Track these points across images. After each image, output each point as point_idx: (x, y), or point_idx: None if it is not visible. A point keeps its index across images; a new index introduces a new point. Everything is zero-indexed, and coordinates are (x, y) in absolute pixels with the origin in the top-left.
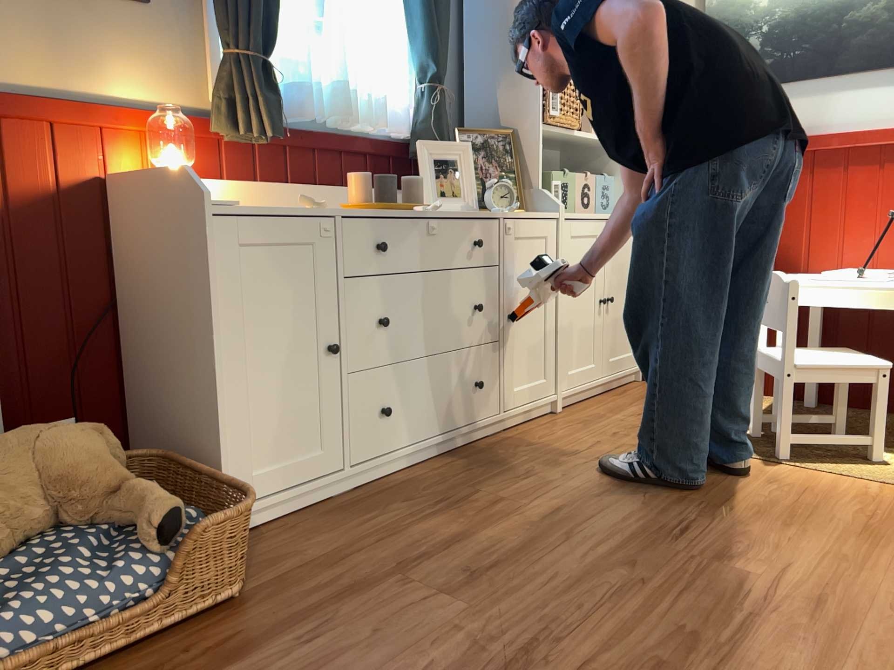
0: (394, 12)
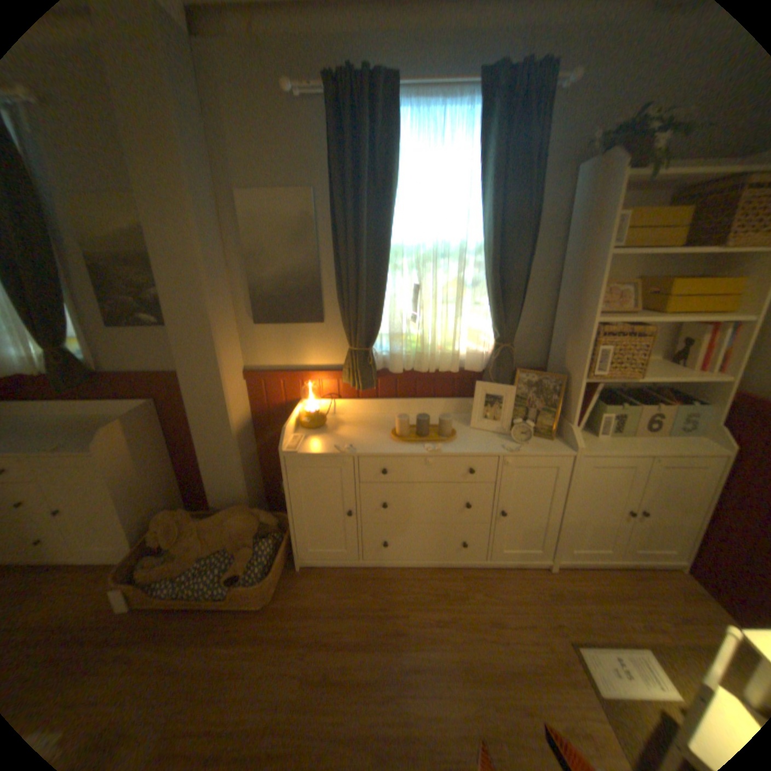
0: (481, 293)
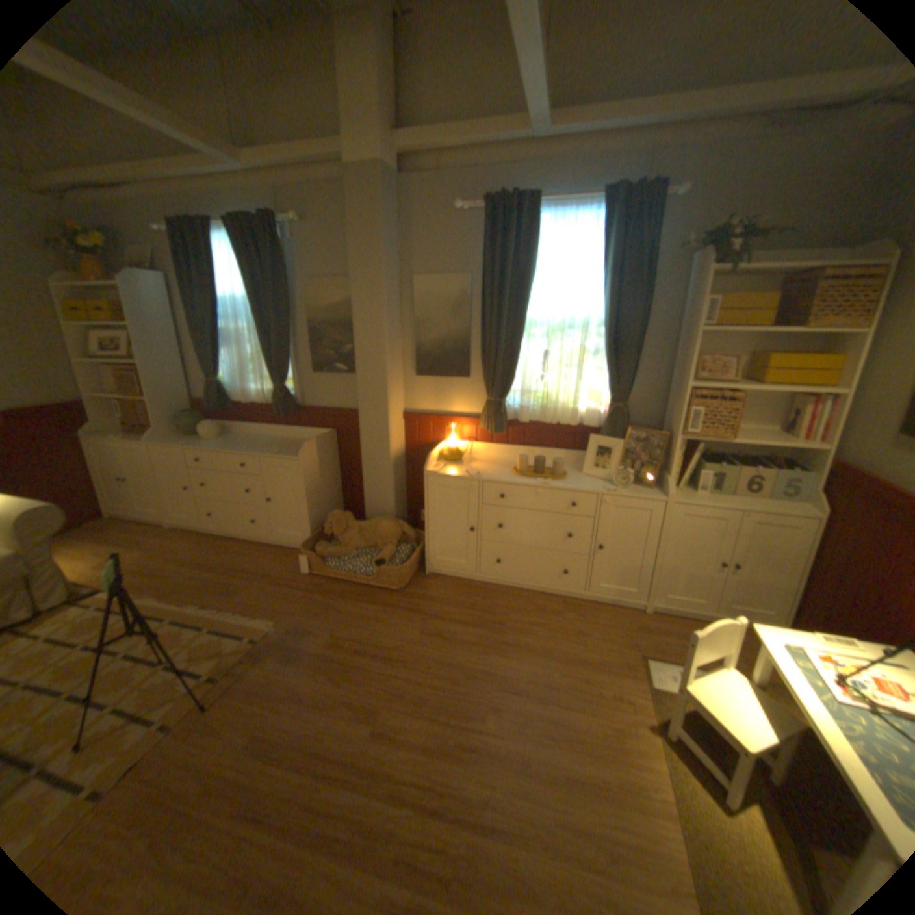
0: (601, 360)
